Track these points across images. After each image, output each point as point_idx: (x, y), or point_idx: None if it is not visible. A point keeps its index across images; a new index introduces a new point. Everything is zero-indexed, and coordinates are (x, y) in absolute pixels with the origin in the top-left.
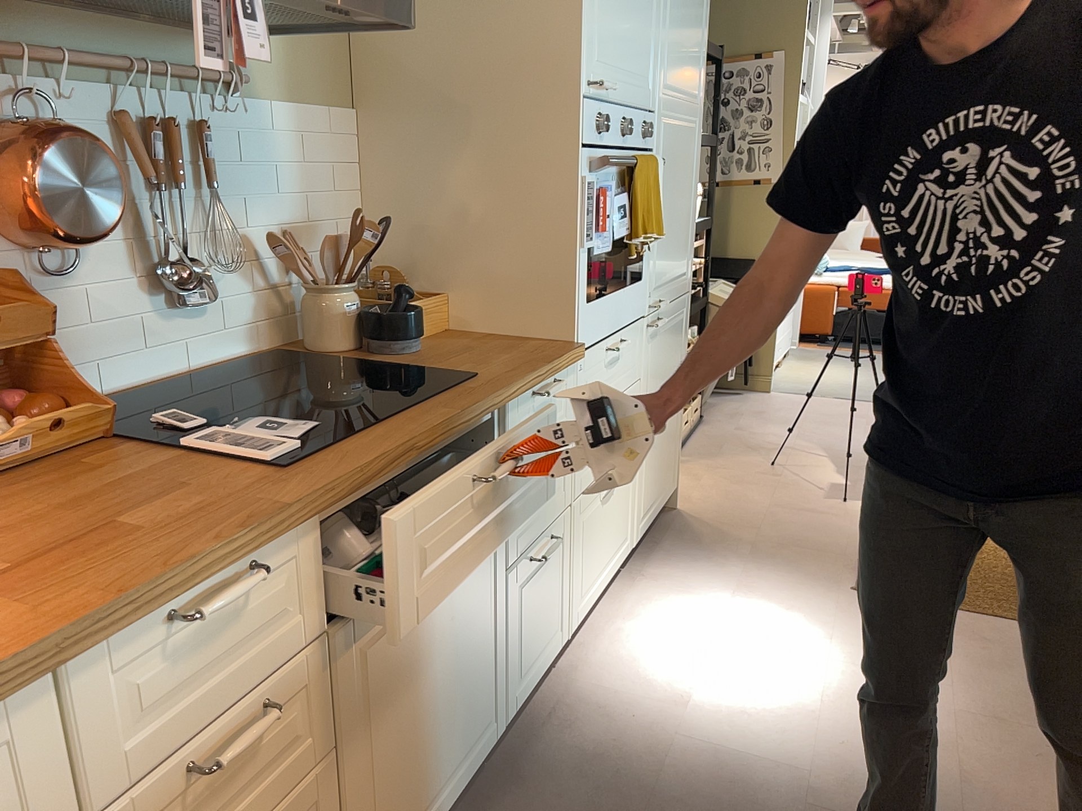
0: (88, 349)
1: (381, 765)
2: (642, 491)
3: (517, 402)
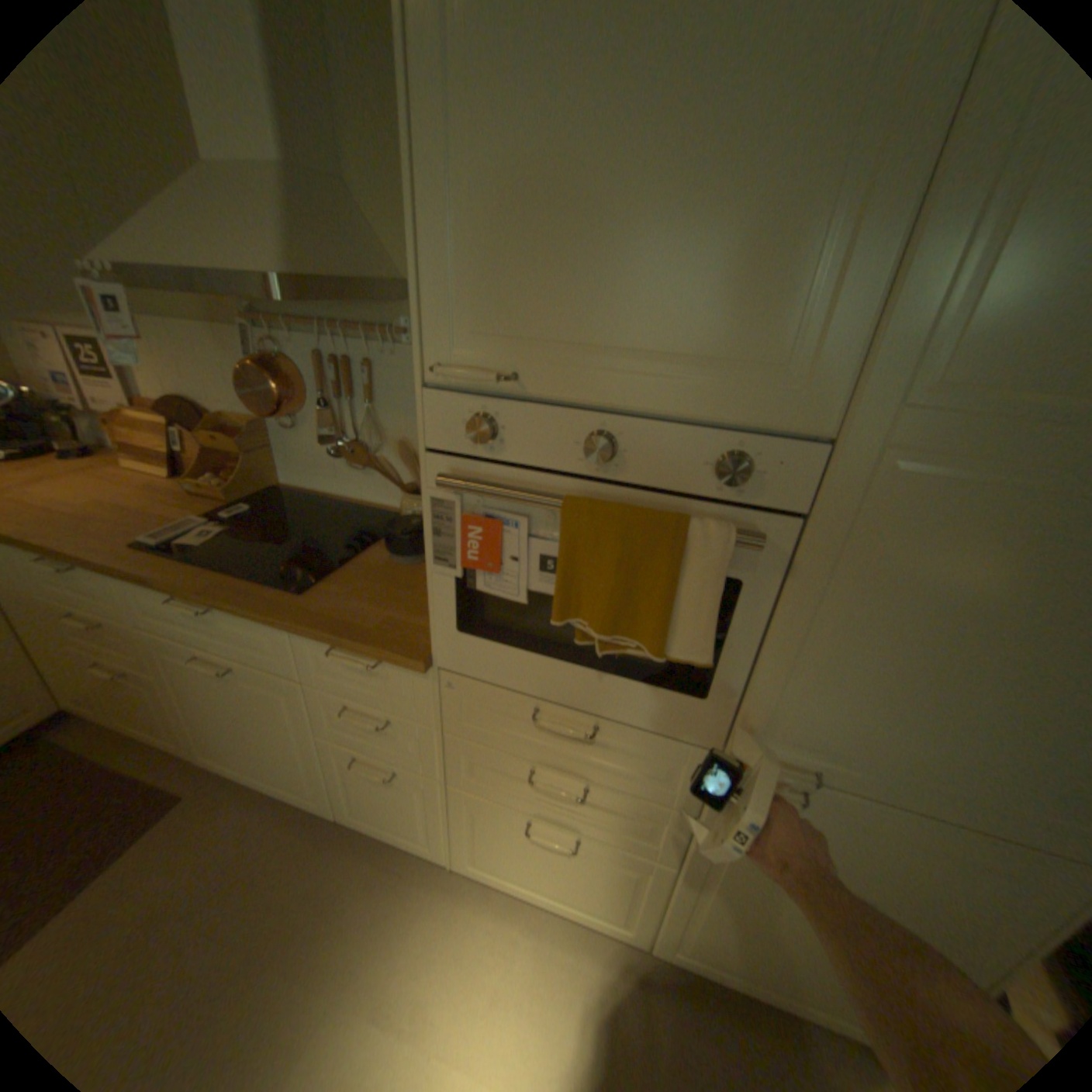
0: (307, 468)
1: (194, 719)
2: (693, 934)
3: (303, 638)
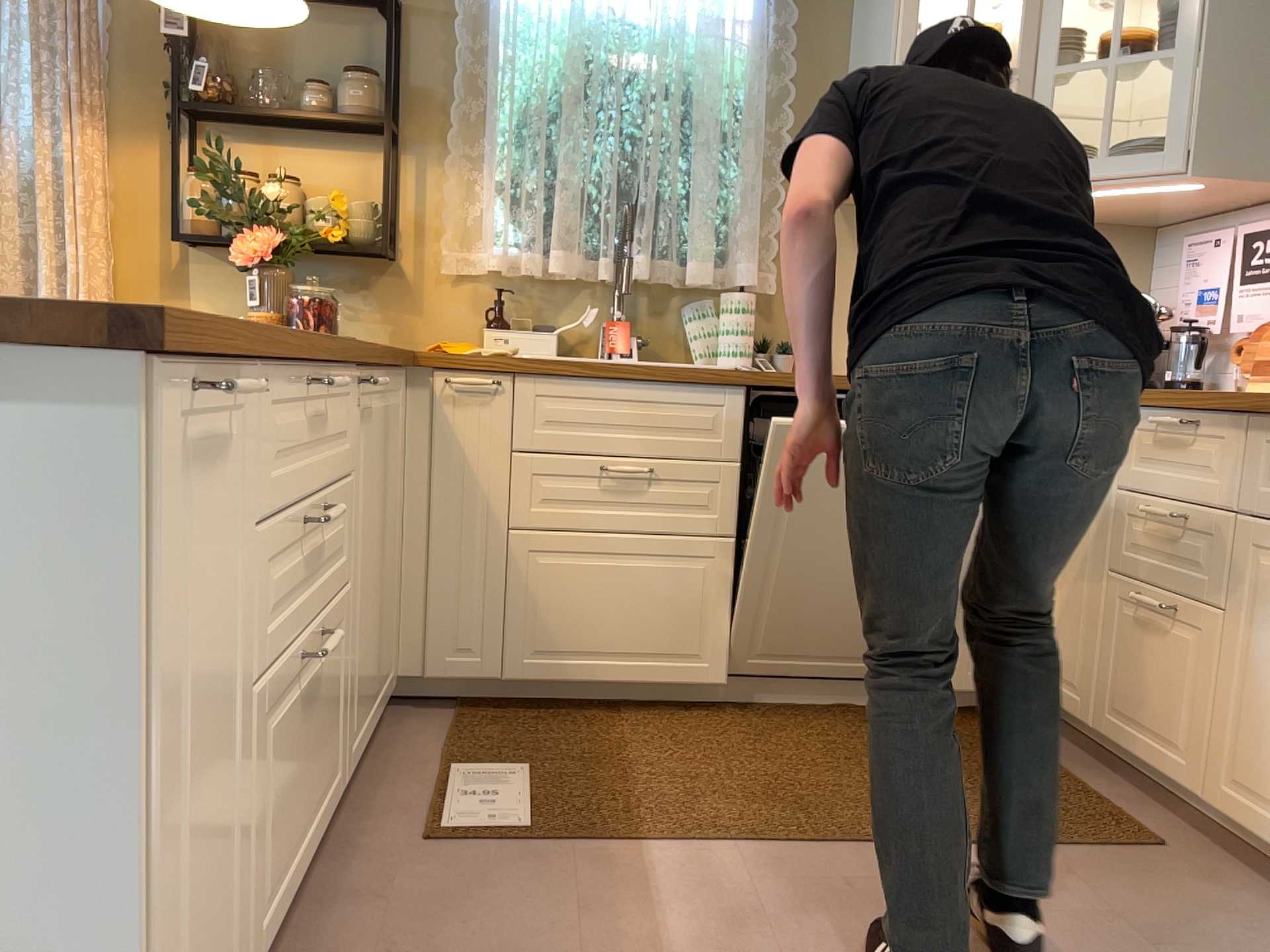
0: None
1: (1263, 692)
2: None
3: None
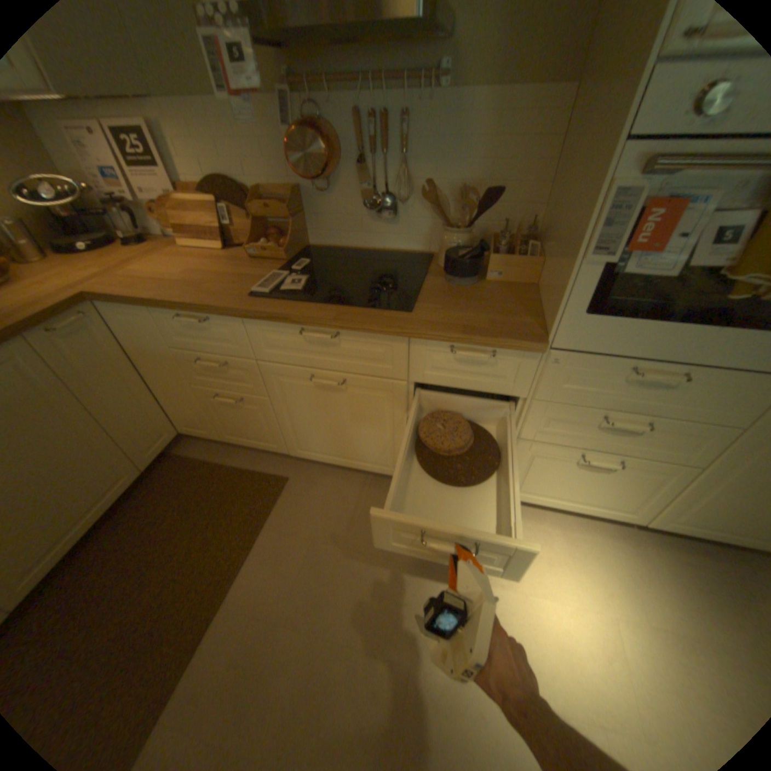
0: (336, 226)
1: (300, 422)
2: (693, 509)
3: (426, 343)
